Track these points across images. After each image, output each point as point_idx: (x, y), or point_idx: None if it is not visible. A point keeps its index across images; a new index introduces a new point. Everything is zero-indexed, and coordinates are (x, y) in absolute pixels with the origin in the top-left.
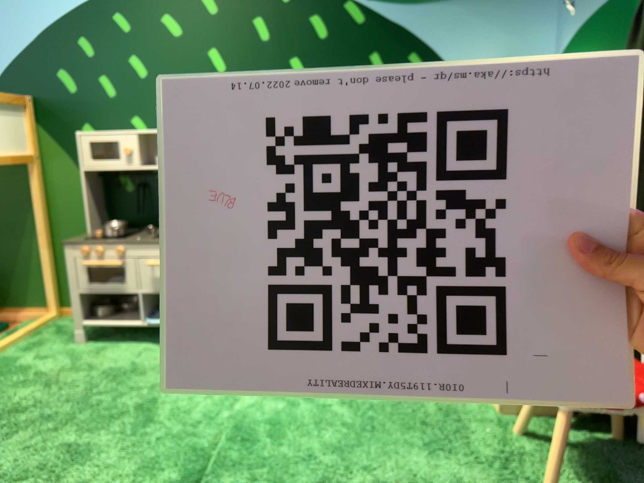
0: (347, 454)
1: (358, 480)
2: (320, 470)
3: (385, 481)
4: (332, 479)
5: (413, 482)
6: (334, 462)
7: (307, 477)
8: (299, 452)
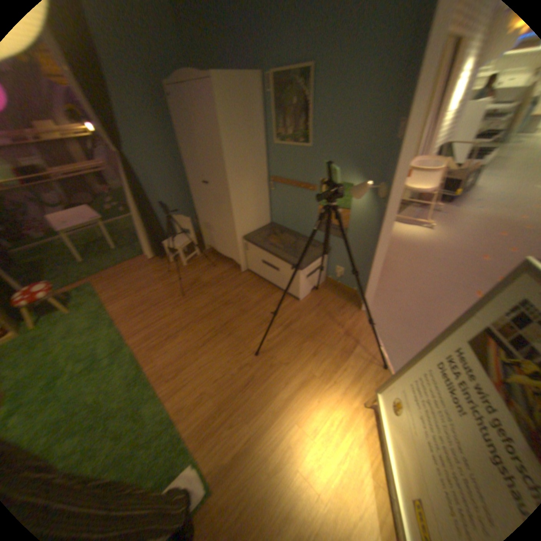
0: (54, 354)
1: (69, 344)
2: (65, 354)
3: (68, 339)
4: (70, 349)
5: (66, 335)
6: (60, 354)
7: (71, 354)
8: (56, 365)
